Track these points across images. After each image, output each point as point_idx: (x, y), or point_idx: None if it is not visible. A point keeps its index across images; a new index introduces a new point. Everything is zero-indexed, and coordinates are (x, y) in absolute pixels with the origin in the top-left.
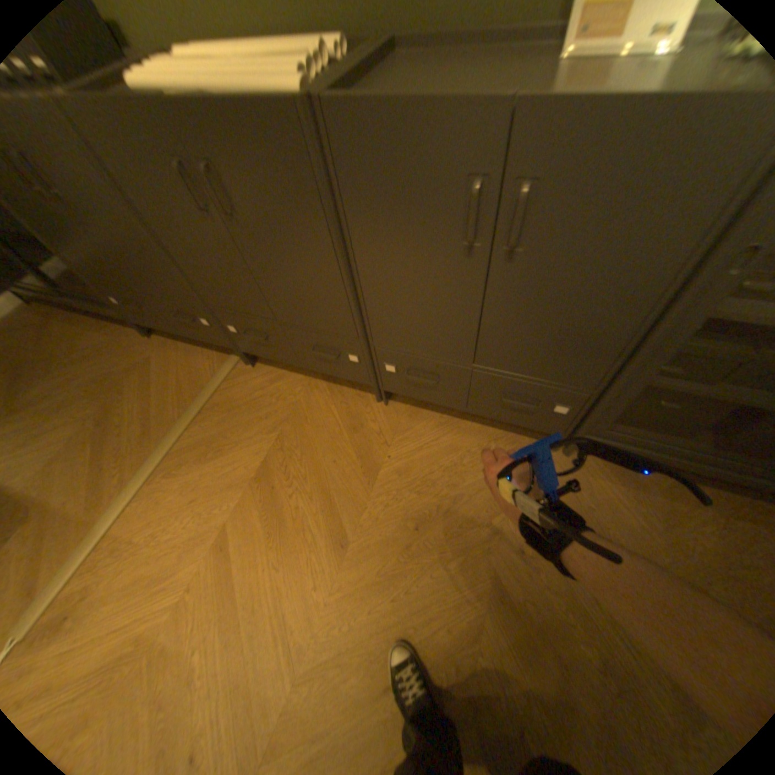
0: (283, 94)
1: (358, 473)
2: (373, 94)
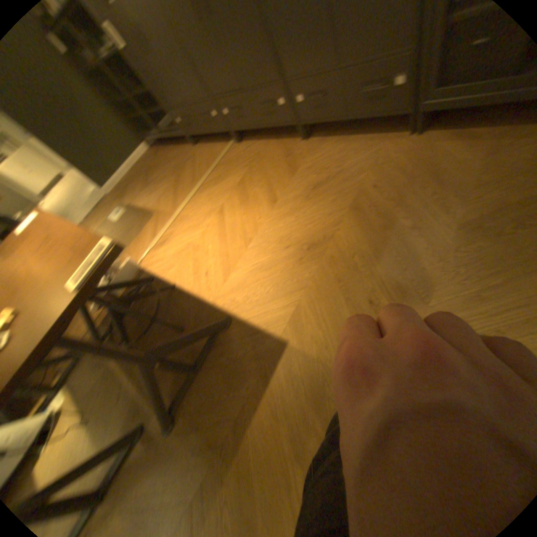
0: None
1: (286, 173)
2: None
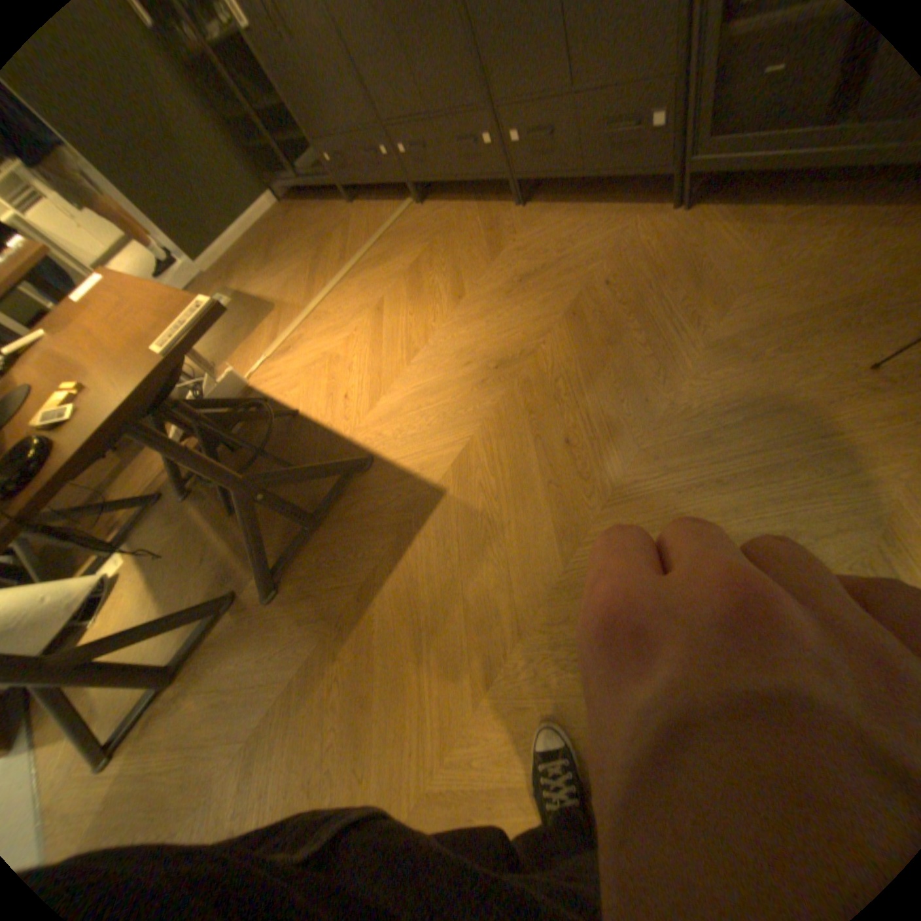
0: None
1: (486, 255)
2: None
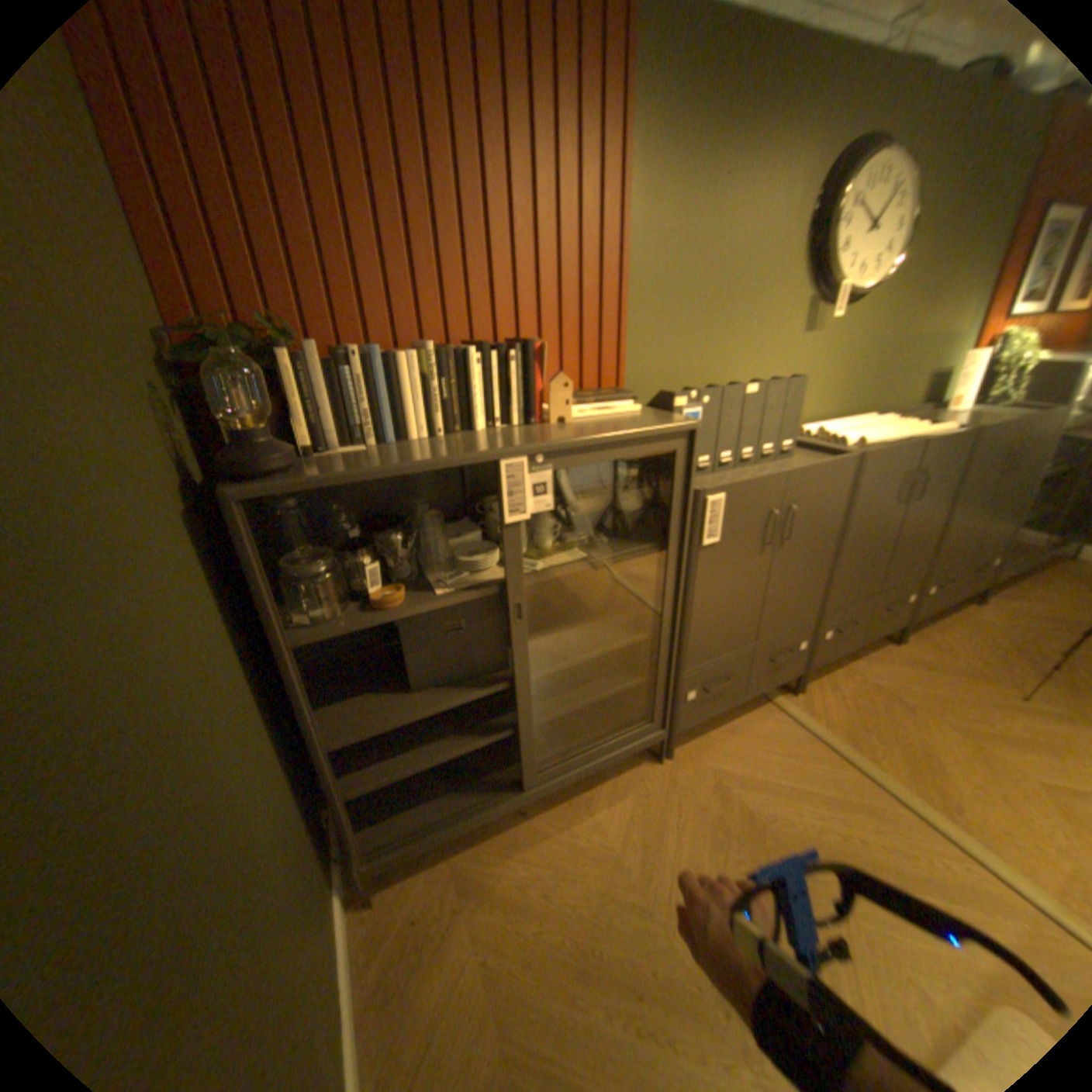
0: (967, 430)
1: (986, 685)
2: (998, 424)
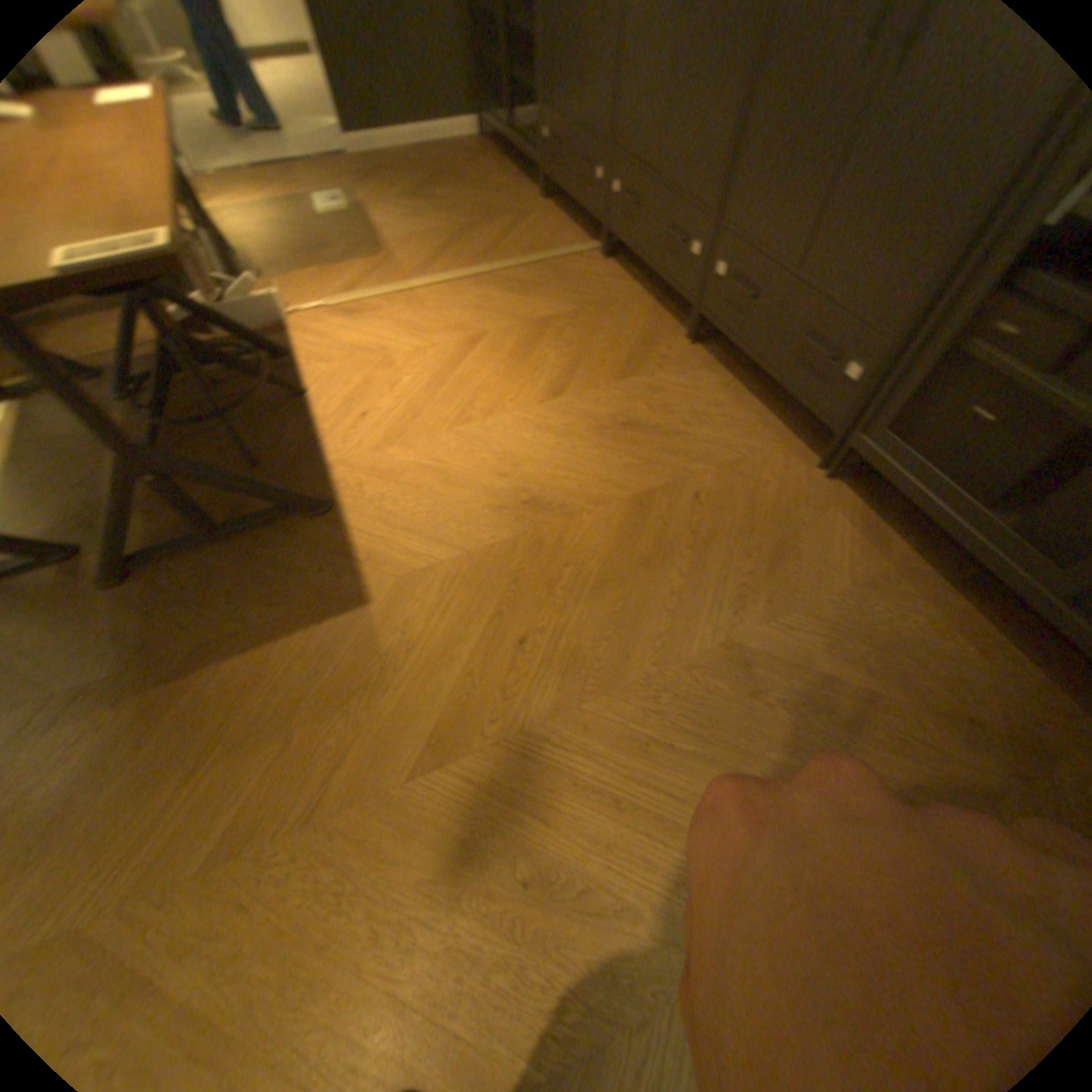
0: None
1: (613, 368)
2: None
